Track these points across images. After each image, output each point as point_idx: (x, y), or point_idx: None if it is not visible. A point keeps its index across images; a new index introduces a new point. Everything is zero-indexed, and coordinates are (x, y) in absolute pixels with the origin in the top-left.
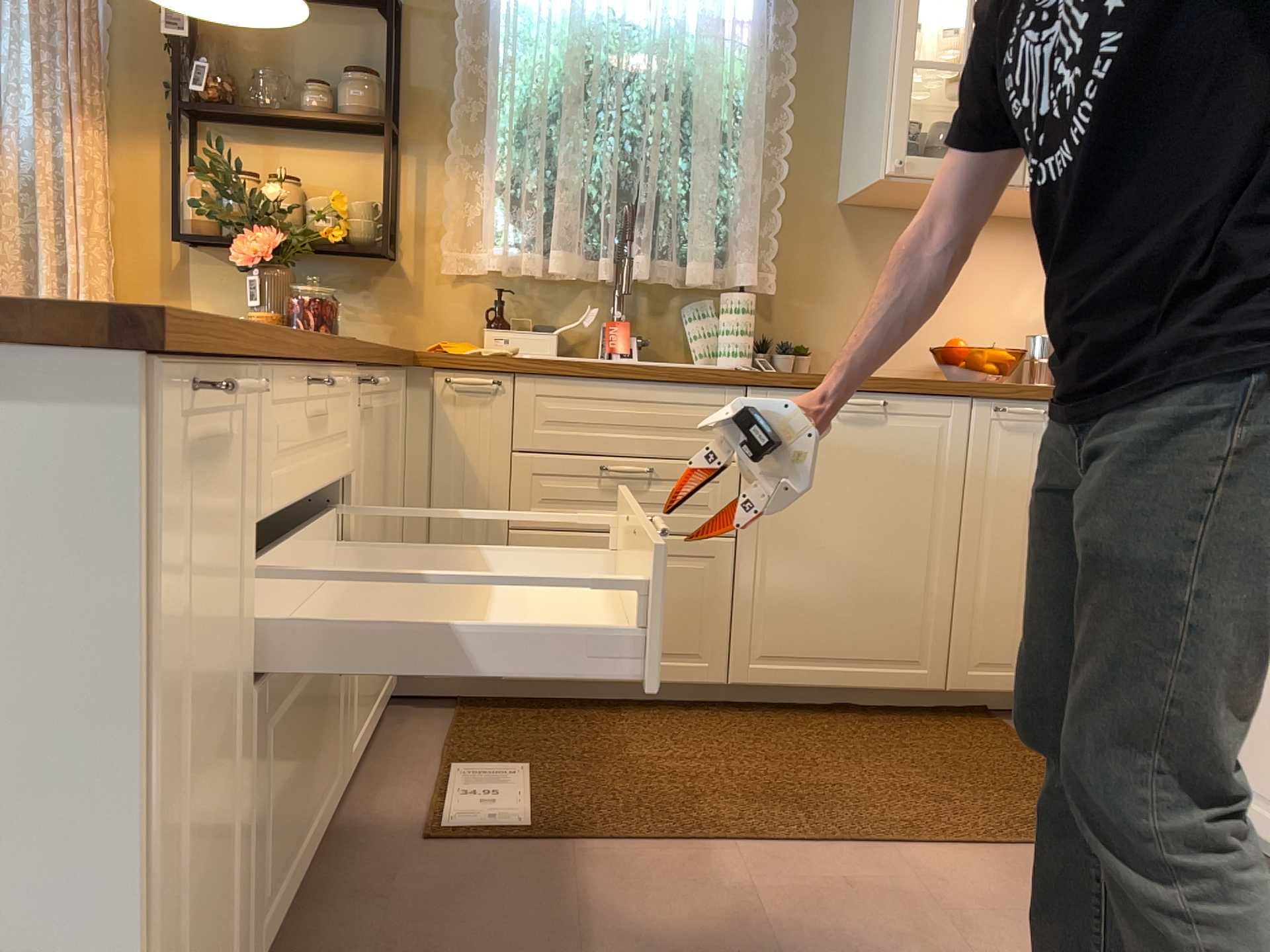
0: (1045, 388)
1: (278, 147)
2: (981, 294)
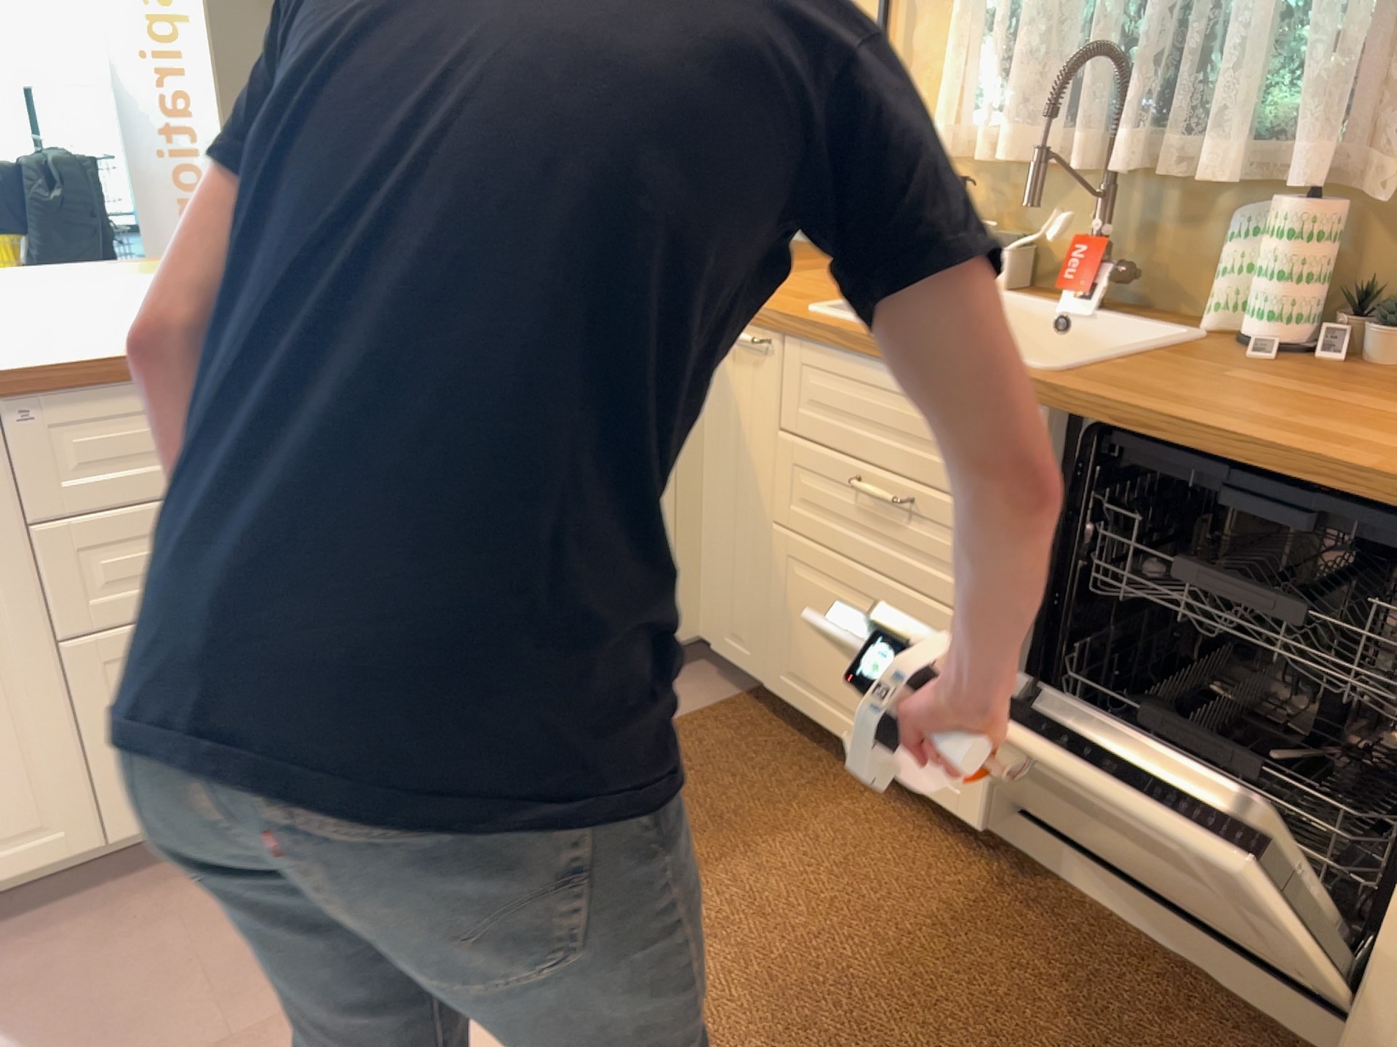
0: None
1: None
2: None
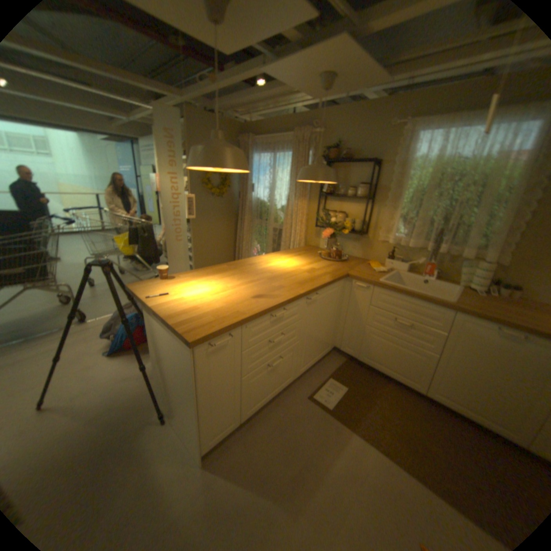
0: None
1: (342, 202)
2: None
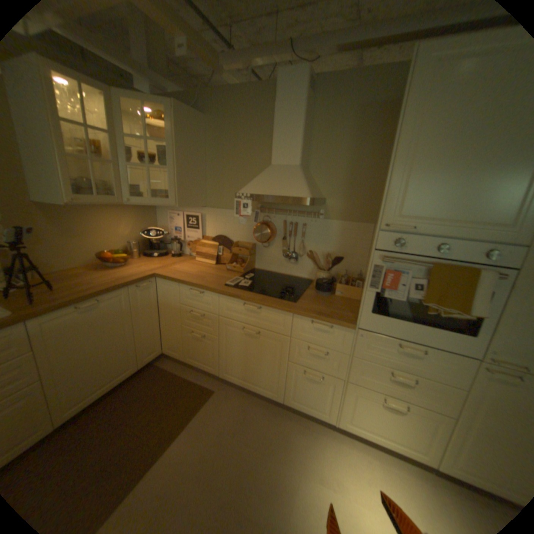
0: (148, 275)
1: None
2: (106, 230)
